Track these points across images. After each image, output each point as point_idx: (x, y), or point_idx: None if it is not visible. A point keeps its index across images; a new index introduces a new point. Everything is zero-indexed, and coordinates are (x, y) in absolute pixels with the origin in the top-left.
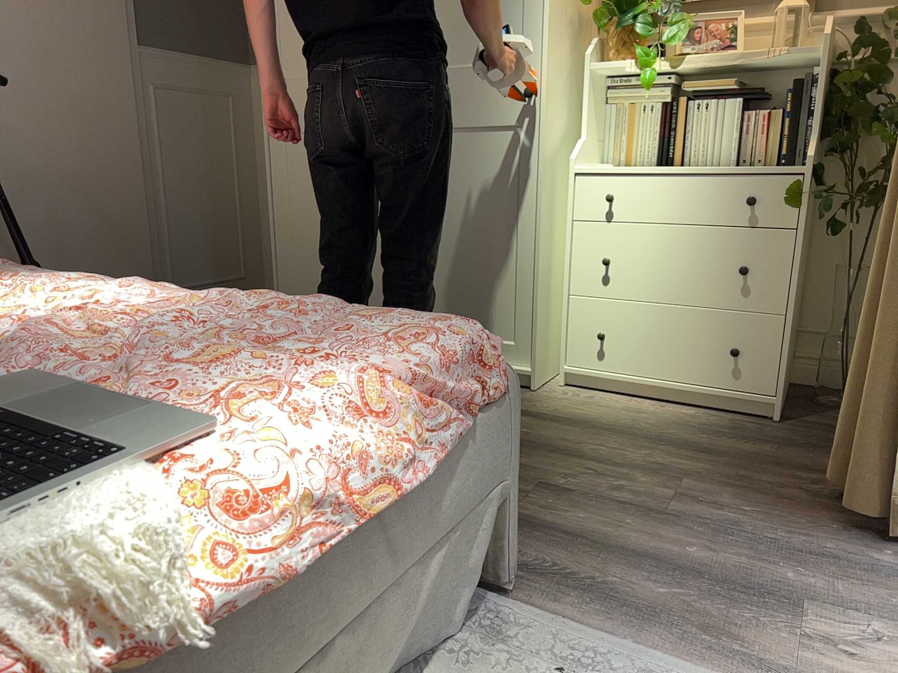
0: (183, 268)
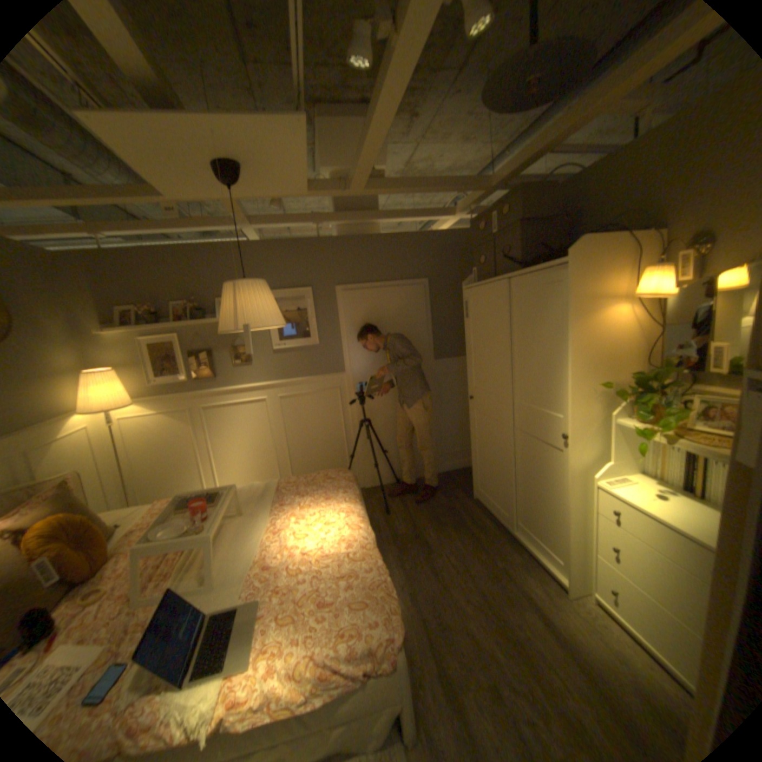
0: (450, 445)
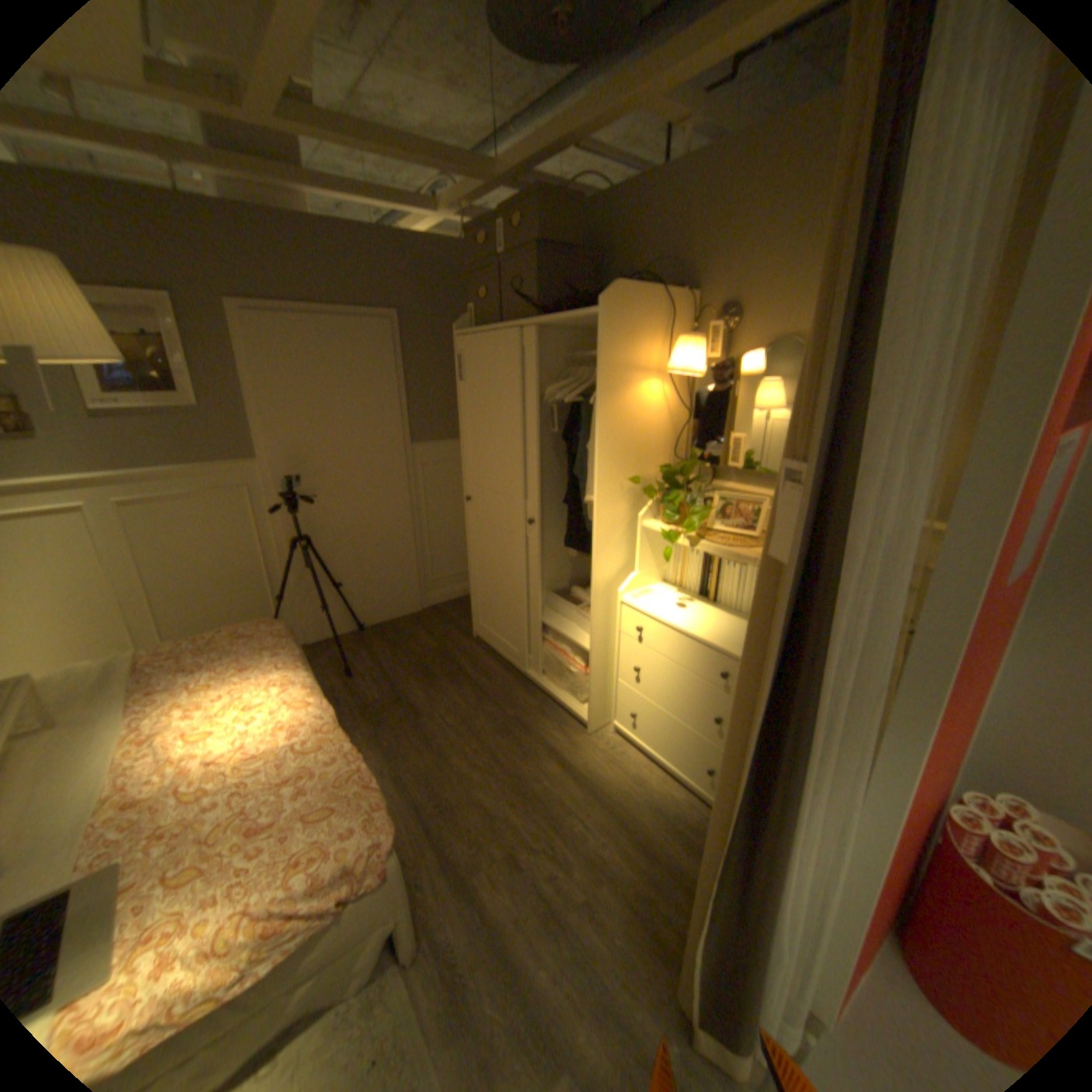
0: (438, 568)
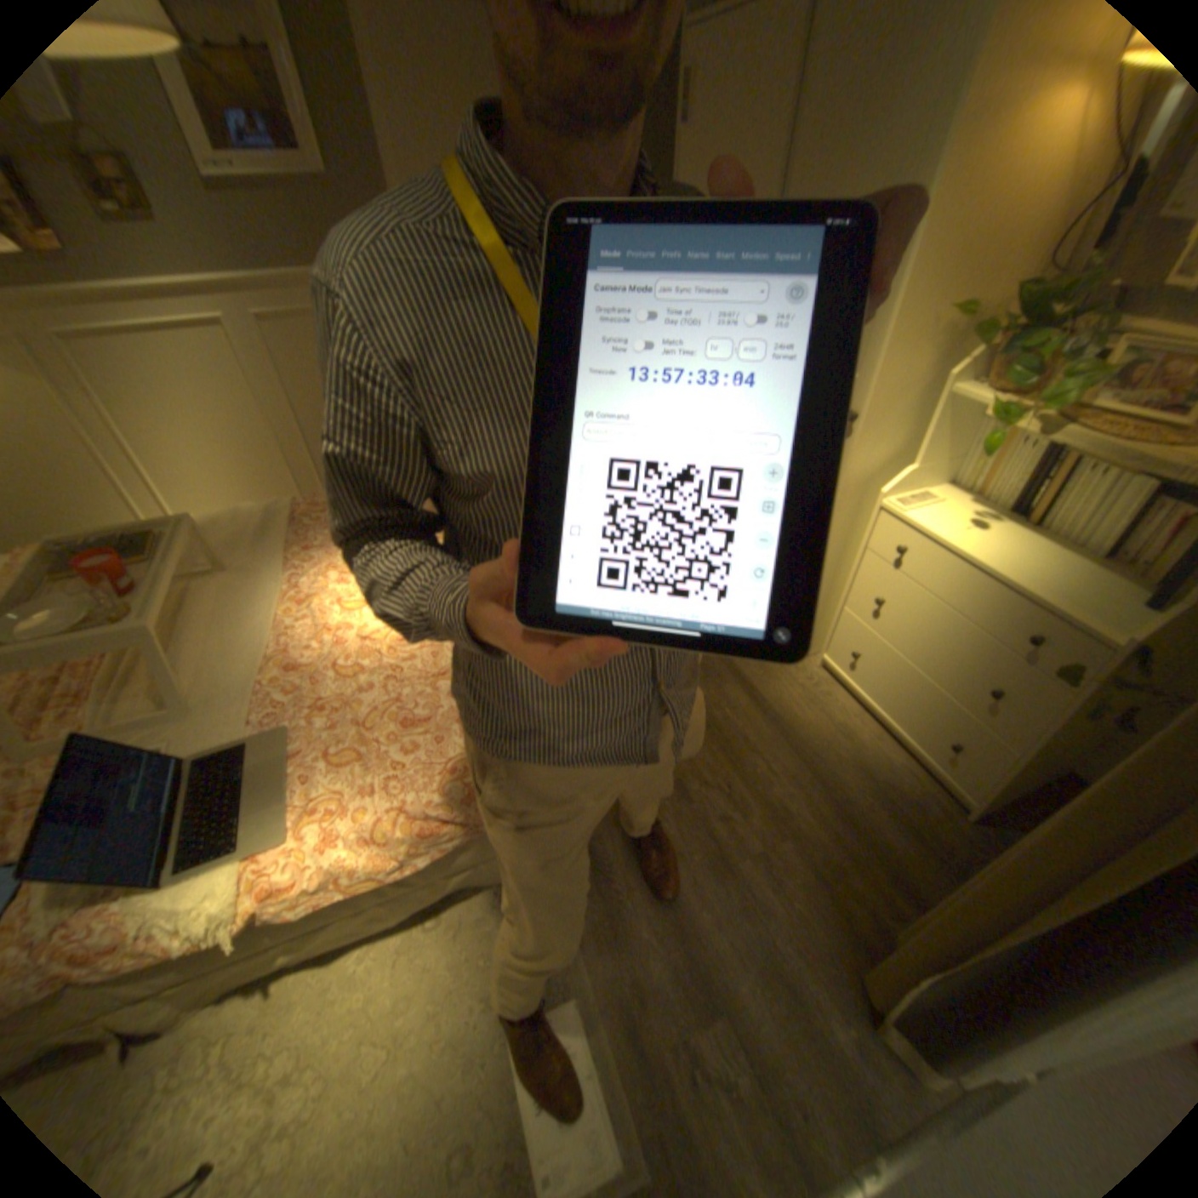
0: None
